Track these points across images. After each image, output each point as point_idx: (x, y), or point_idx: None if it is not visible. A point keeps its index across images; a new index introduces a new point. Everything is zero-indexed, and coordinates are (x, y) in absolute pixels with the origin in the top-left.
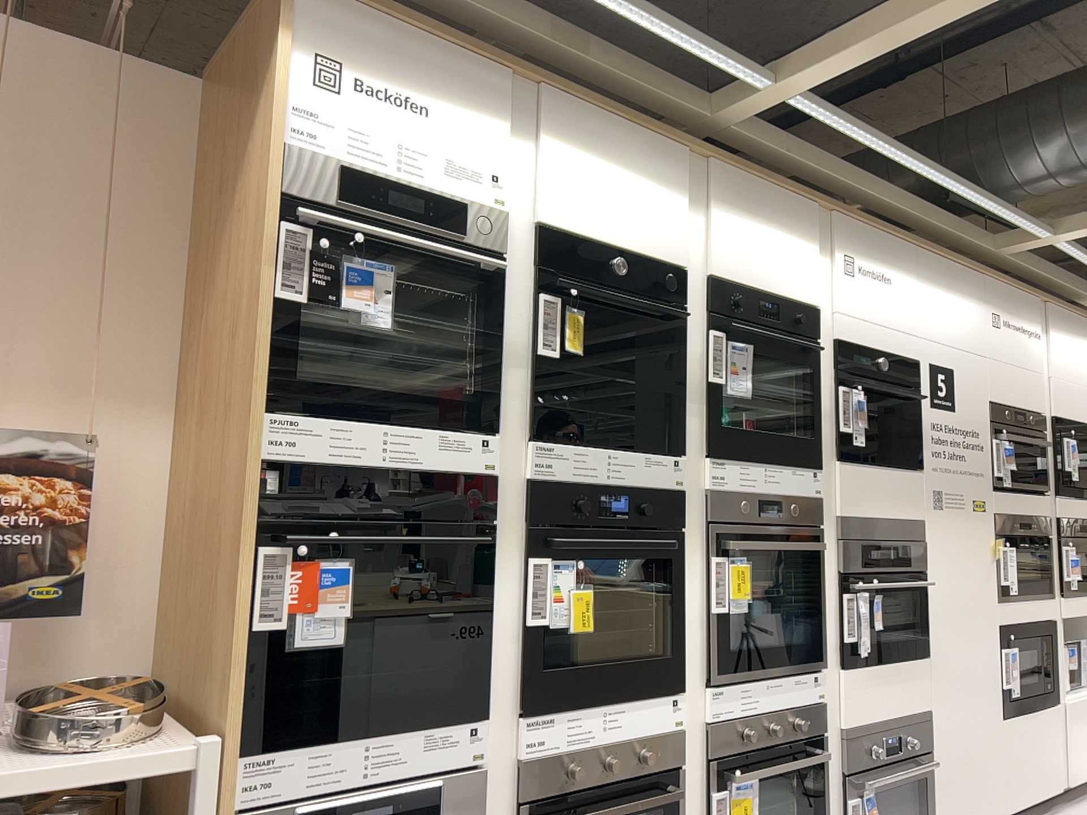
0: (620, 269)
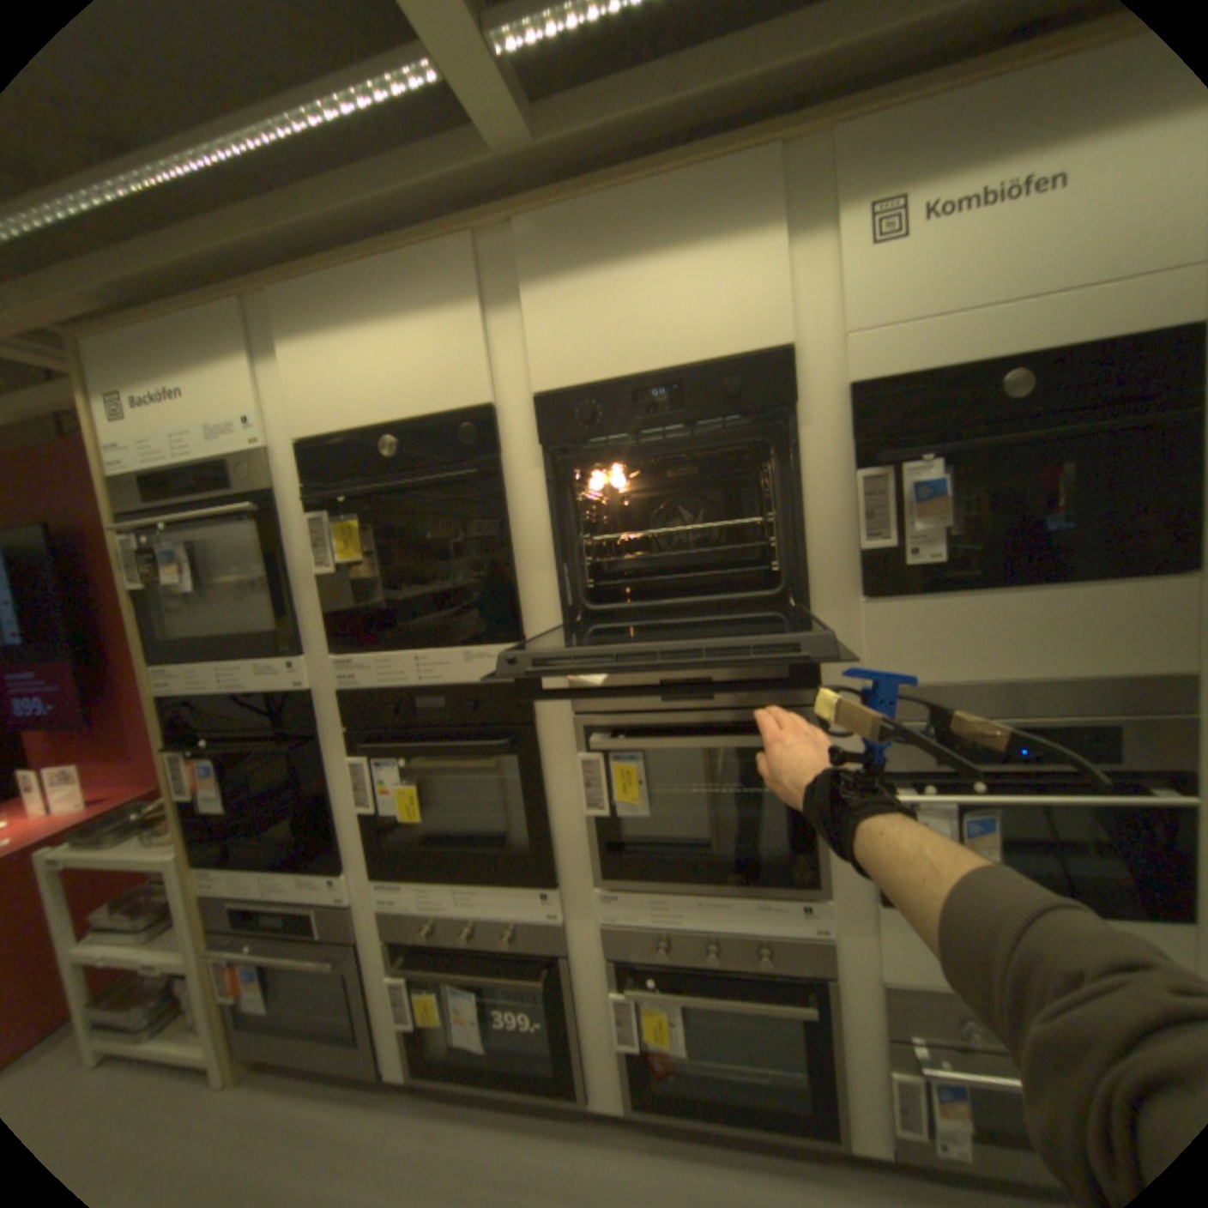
0: (390, 442)
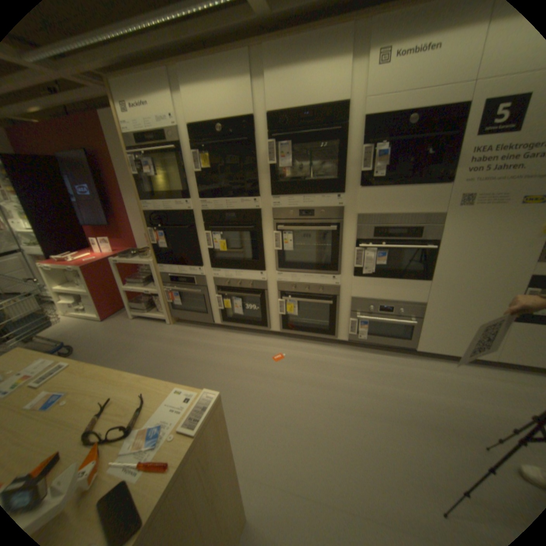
0: (219, 127)
